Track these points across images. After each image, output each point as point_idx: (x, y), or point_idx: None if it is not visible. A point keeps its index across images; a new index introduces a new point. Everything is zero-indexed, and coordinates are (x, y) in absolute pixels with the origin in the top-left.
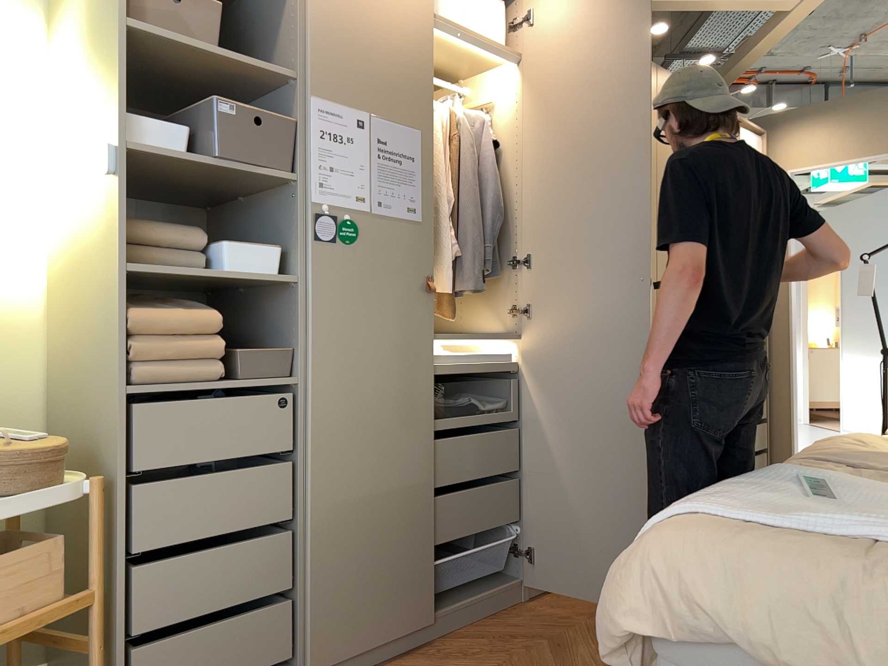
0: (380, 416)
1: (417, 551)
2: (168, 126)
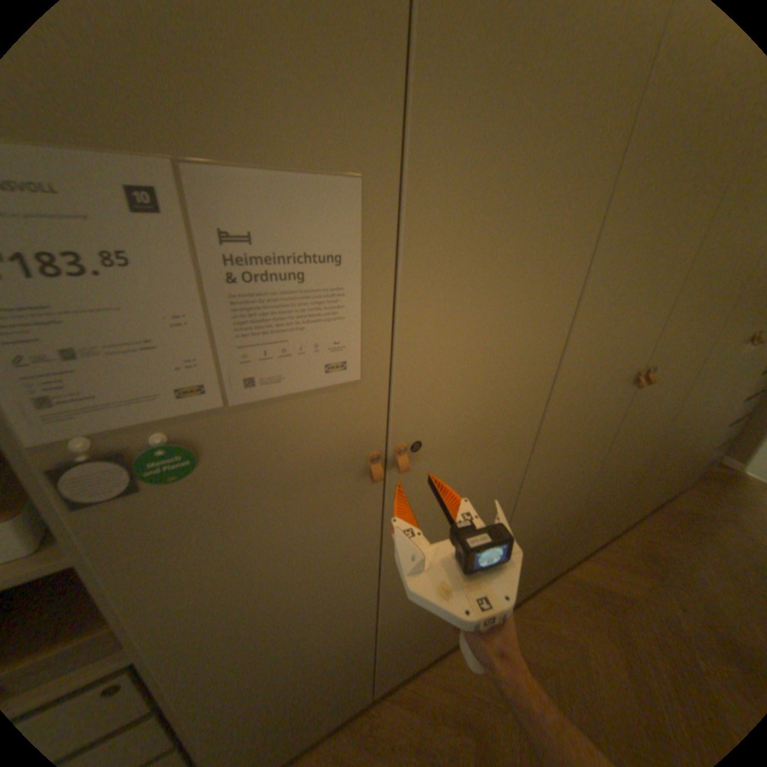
0: (295, 625)
1: (353, 679)
2: None
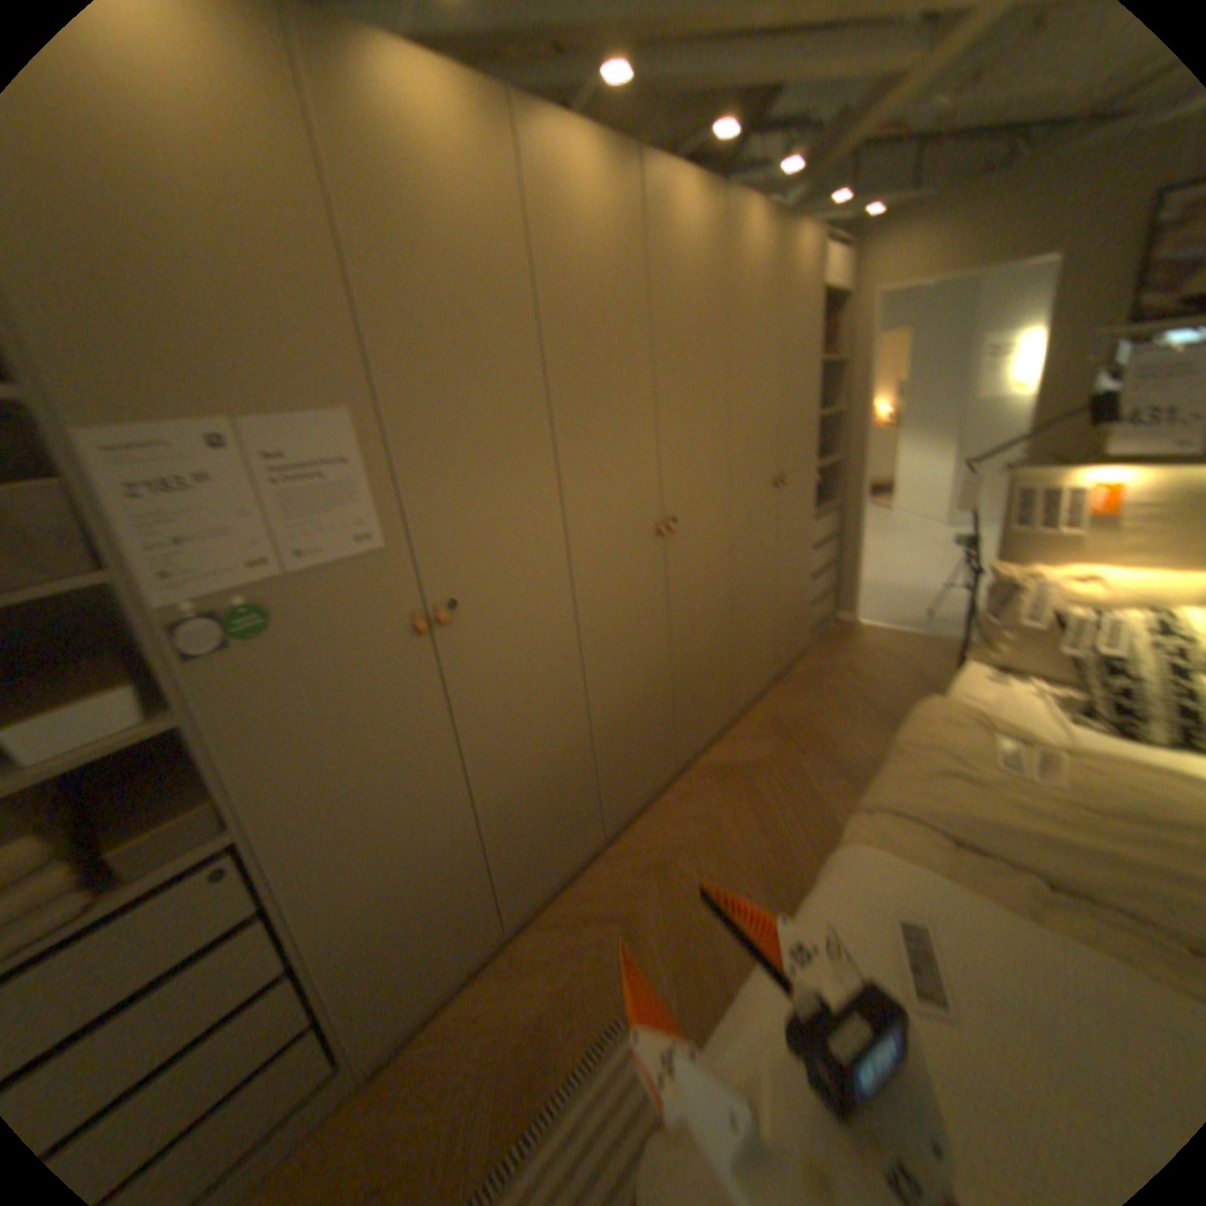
0: (385, 806)
1: (469, 895)
2: None
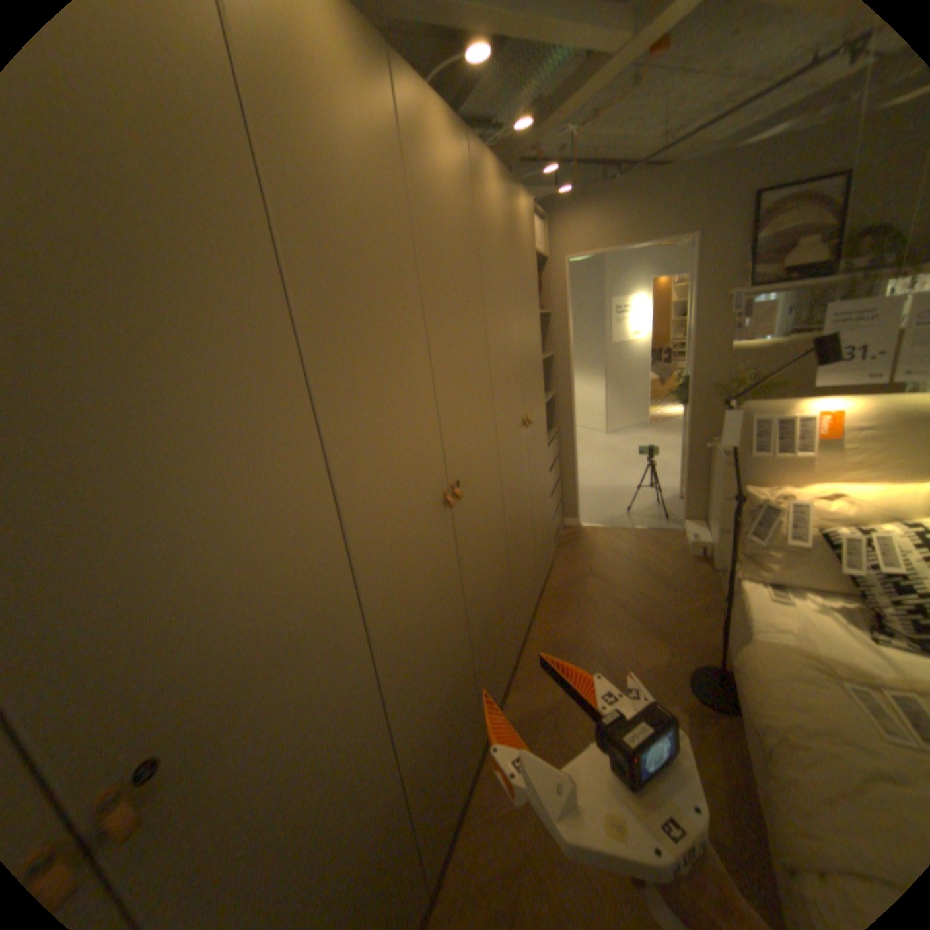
0: None
1: None
2: None
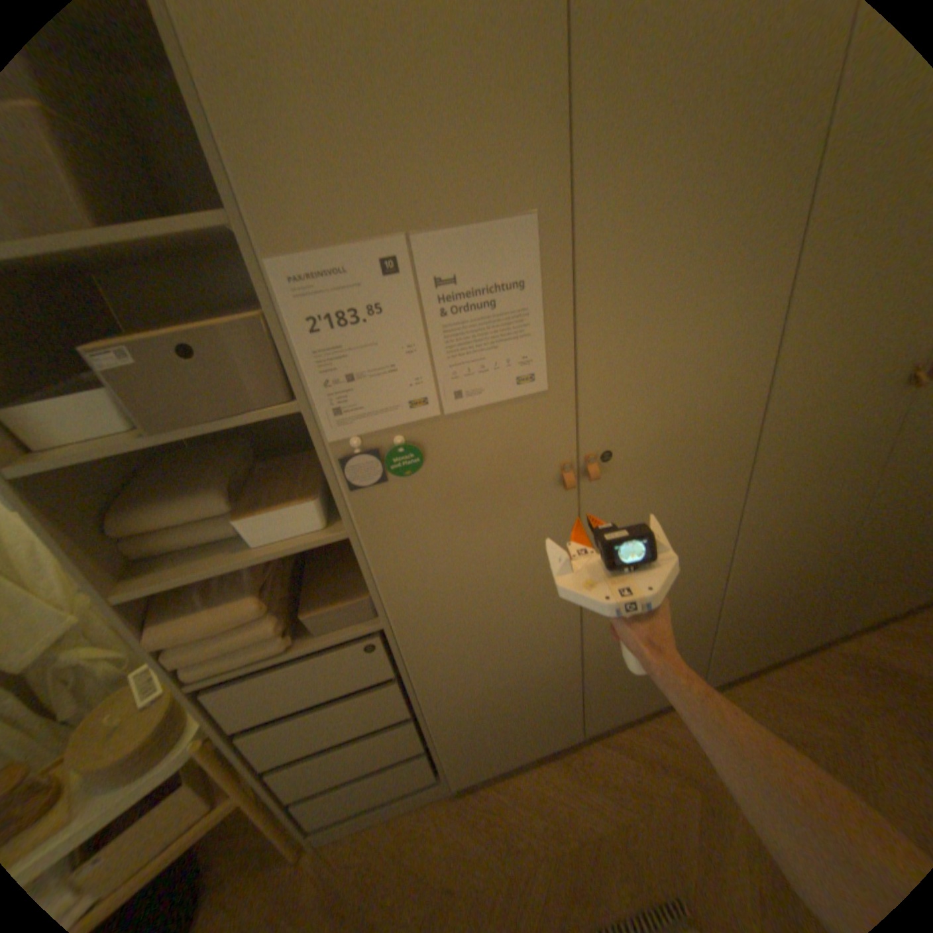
0: (502, 627)
1: (560, 705)
2: (83, 393)
